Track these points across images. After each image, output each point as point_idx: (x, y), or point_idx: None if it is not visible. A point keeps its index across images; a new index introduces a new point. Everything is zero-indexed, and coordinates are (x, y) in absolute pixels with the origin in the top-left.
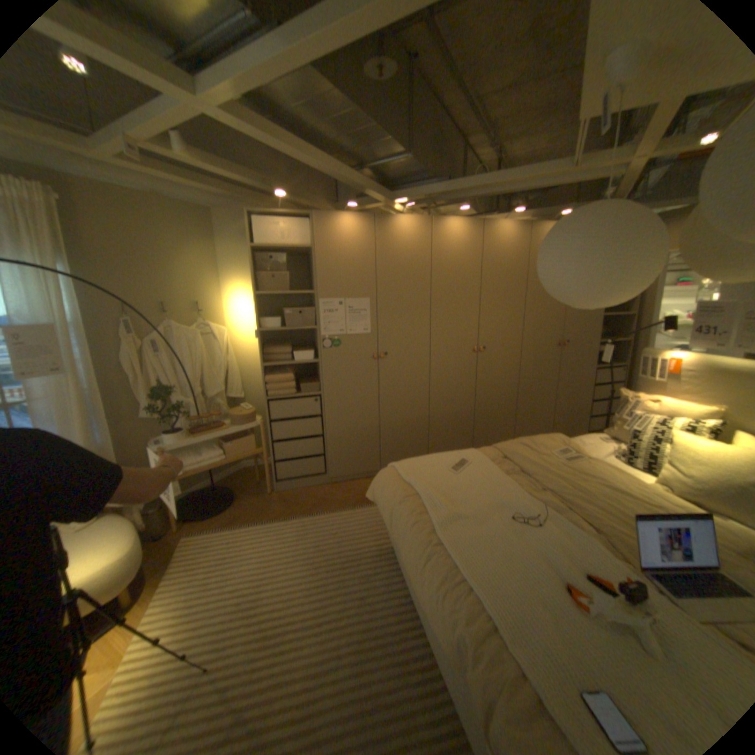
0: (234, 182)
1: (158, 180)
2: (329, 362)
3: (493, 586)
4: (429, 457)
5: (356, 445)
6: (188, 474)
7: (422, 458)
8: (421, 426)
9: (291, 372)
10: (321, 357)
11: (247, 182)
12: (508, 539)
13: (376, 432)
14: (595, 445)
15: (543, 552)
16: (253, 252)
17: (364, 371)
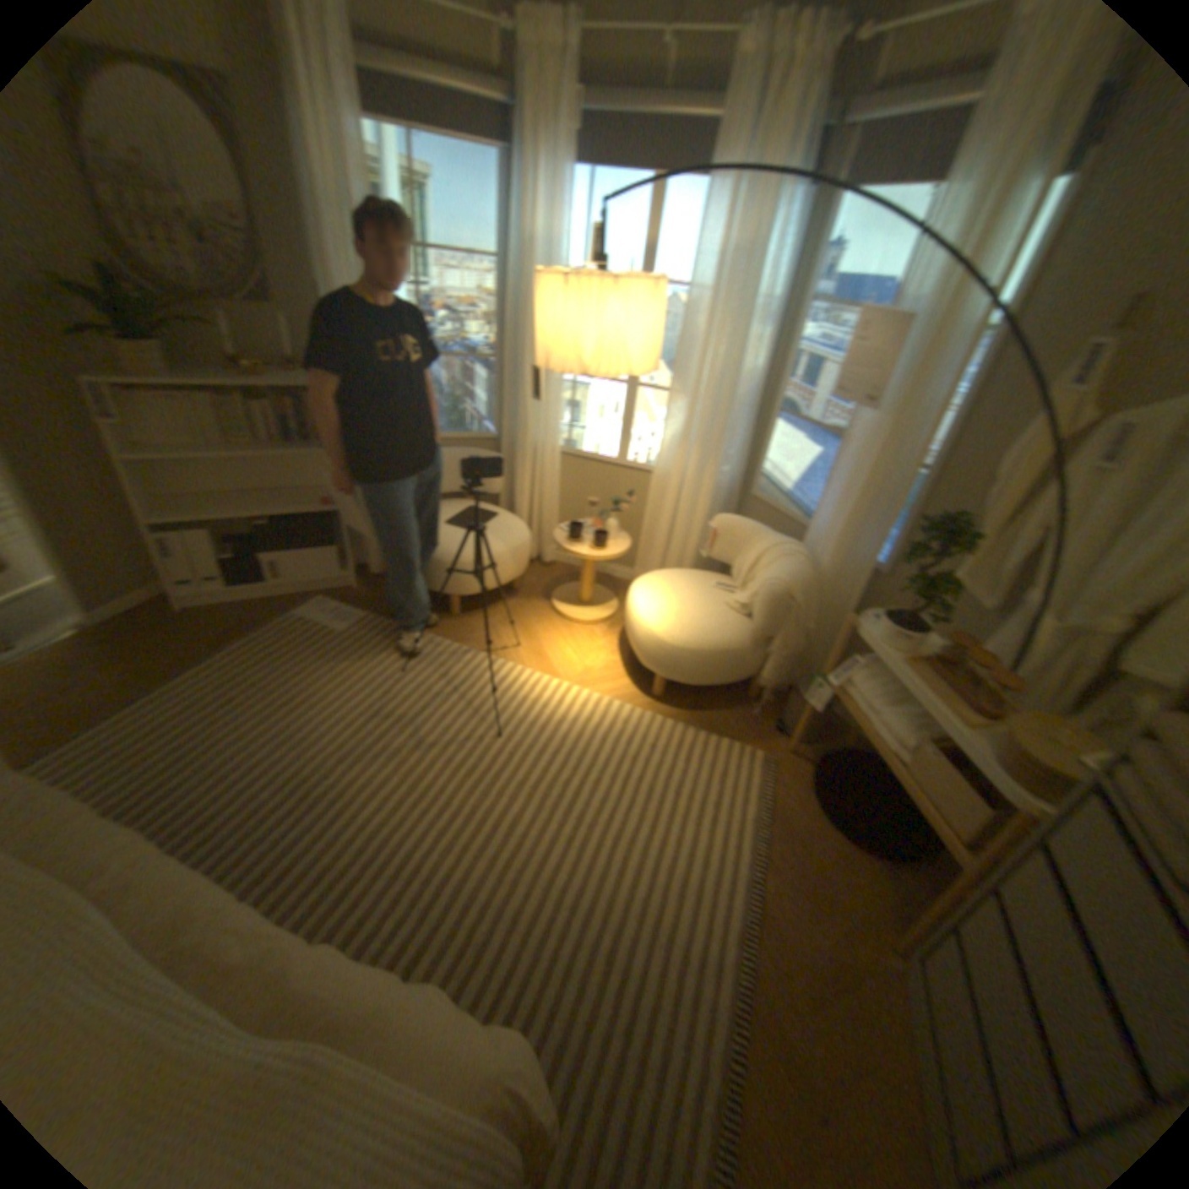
0: None
1: None
2: None
3: None
4: None
5: None
6: (847, 702)
7: None
8: None
9: None
10: None
11: None
12: None
13: None
14: None
15: None
16: None
17: None
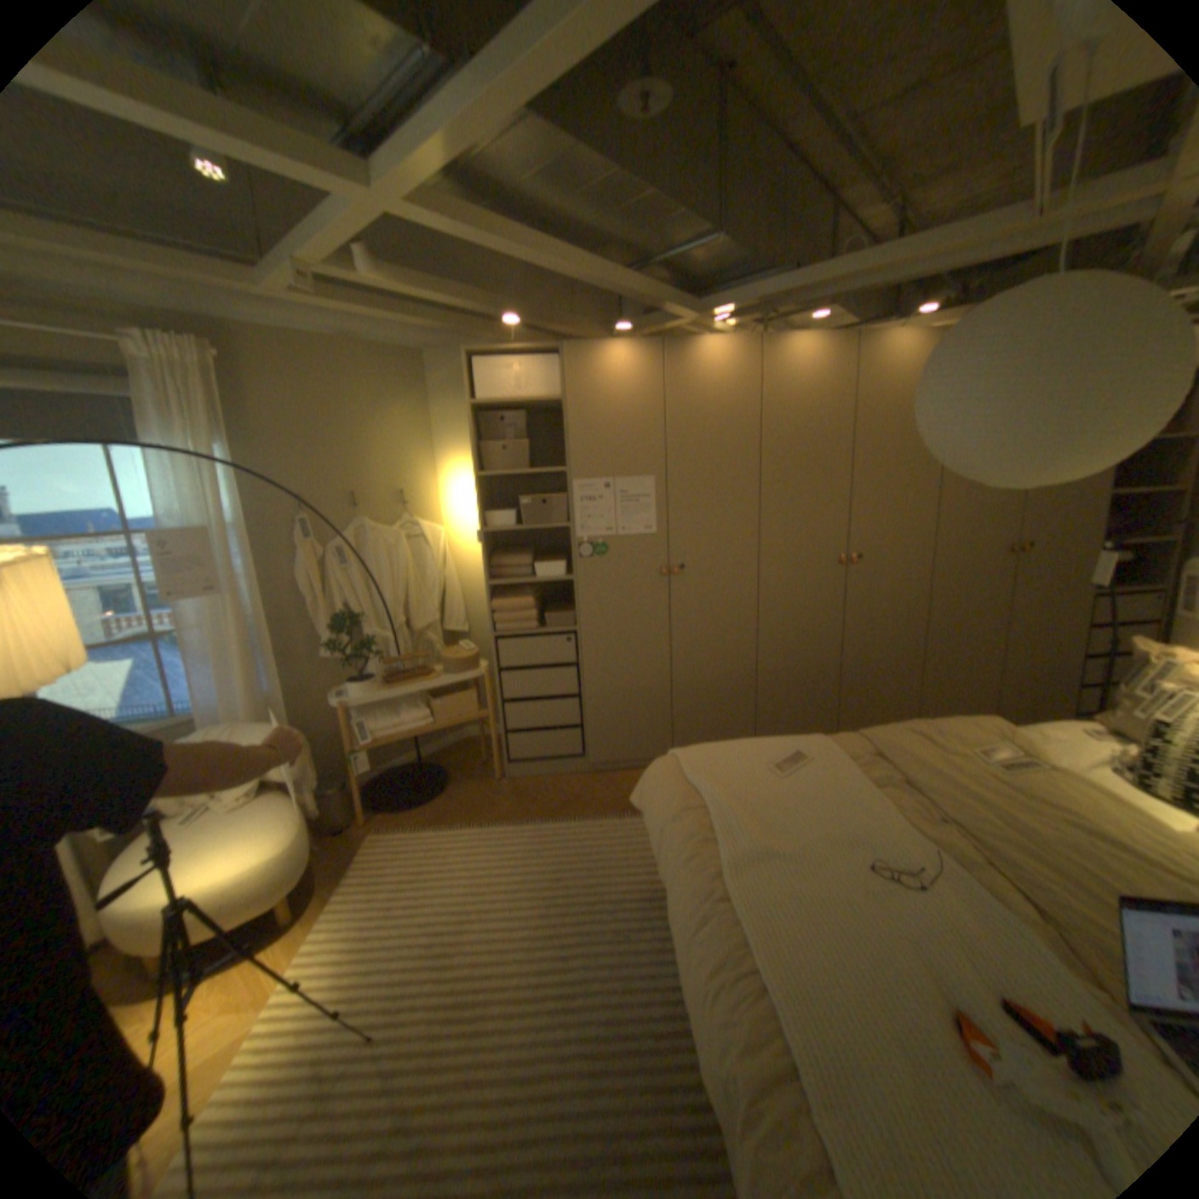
0: (449, 307)
1: (348, 315)
2: (589, 580)
3: (808, 992)
4: (739, 743)
5: (632, 713)
6: (379, 743)
7: (727, 744)
8: (742, 688)
9: (533, 595)
10: (576, 571)
11: (468, 305)
12: (855, 907)
13: (666, 694)
14: (1073, 742)
15: (921, 941)
16: (476, 411)
17: (645, 594)
